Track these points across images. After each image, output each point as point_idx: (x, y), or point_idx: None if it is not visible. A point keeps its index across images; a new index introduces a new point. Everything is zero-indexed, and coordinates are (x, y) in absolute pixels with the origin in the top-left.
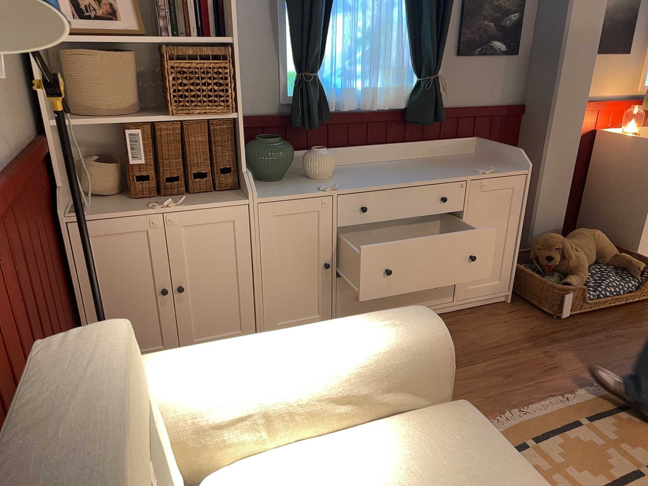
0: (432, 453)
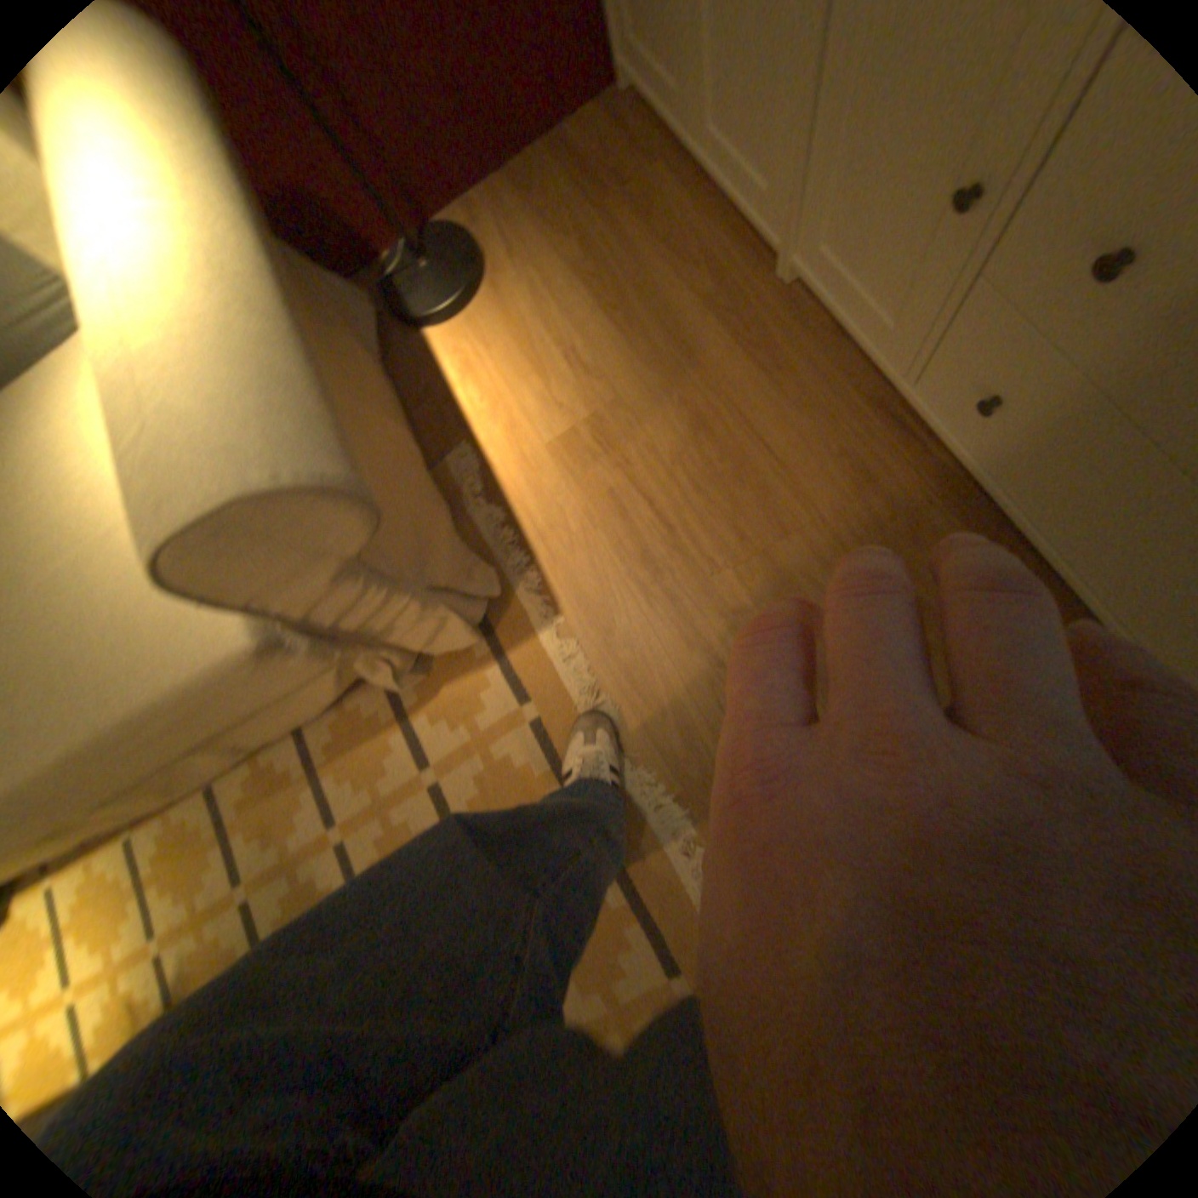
0: (132, 587)
